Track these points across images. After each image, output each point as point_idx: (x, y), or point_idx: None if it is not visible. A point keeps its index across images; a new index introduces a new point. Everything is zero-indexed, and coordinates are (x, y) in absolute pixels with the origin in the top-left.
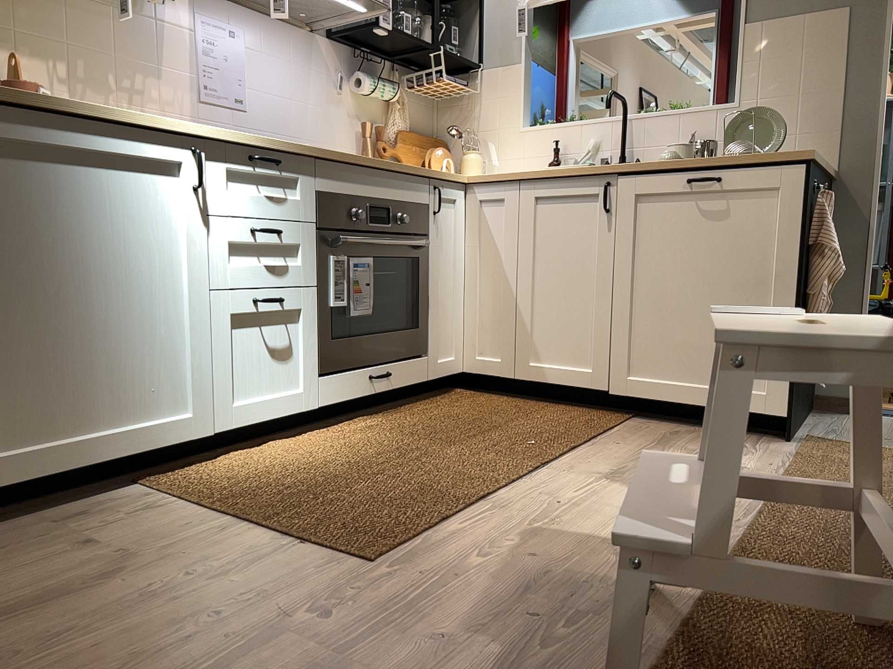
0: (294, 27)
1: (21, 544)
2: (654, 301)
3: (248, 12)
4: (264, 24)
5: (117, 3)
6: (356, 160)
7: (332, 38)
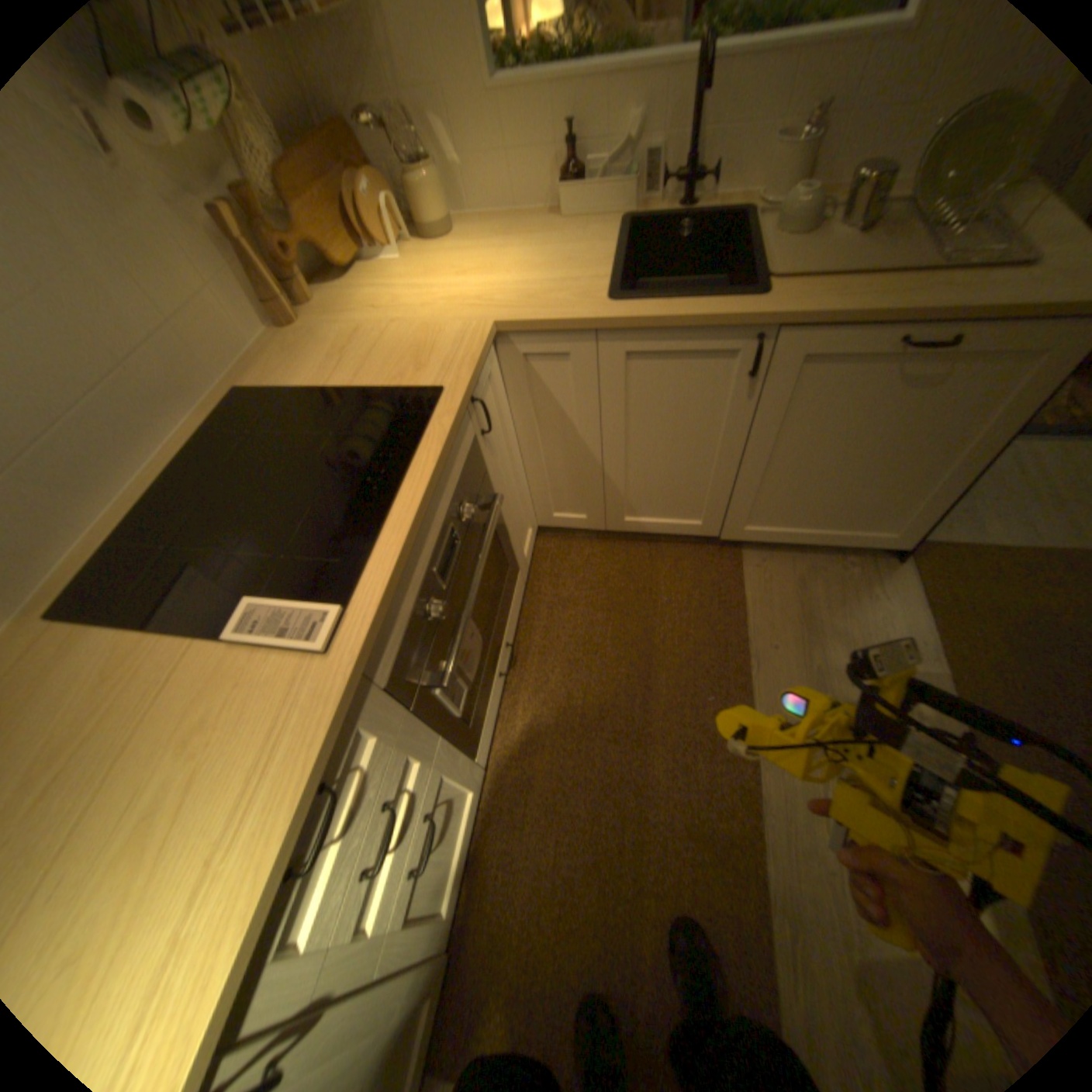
0: None
1: None
2: (790, 470)
3: None
4: None
5: None
6: (394, 565)
7: None
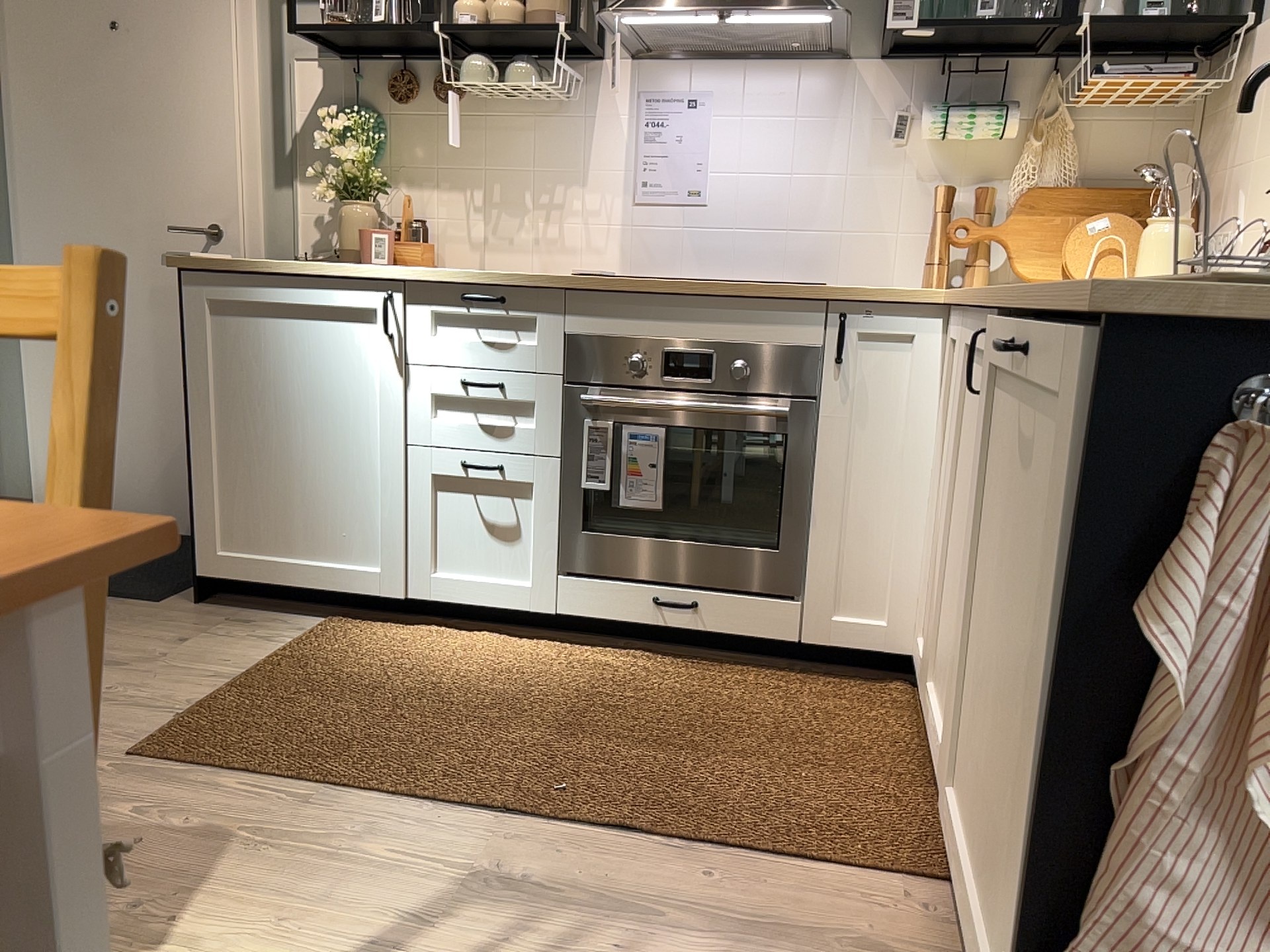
0: (810, 58)
1: (185, 623)
2: (990, 644)
3: (737, 59)
4: (745, 73)
5: (535, 109)
6: (636, 286)
7: (887, 55)
